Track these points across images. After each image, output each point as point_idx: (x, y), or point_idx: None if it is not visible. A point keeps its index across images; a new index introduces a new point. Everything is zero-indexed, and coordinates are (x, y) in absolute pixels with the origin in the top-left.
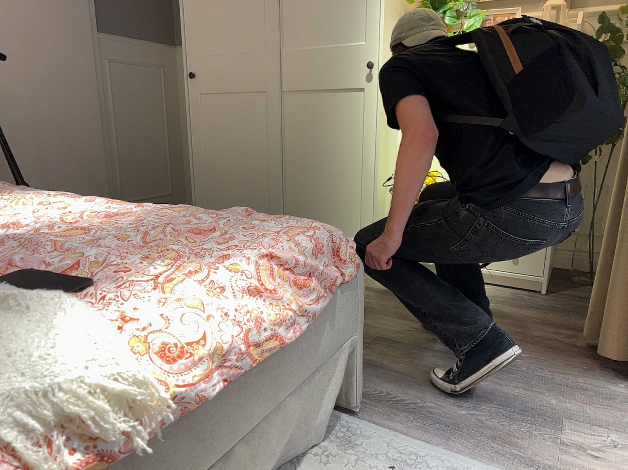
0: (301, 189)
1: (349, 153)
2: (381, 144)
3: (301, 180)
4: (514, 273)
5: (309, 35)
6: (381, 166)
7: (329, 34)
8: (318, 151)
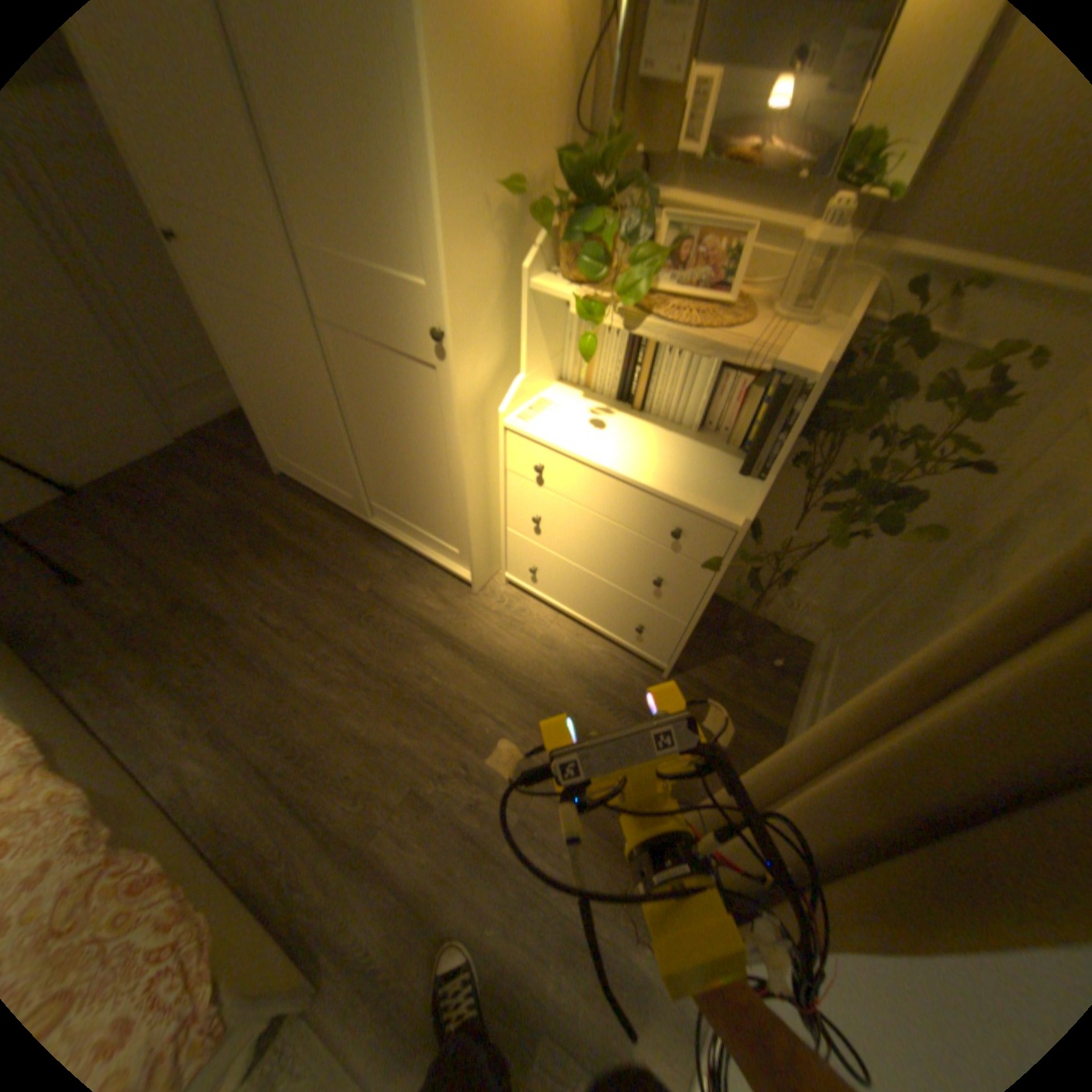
0: (379, 467)
1: (431, 450)
2: (471, 460)
3: (377, 456)
4: (636, 647)
5: (331, 226)
6: (473, 486)
7: (363, 236)
8: (390, 430)
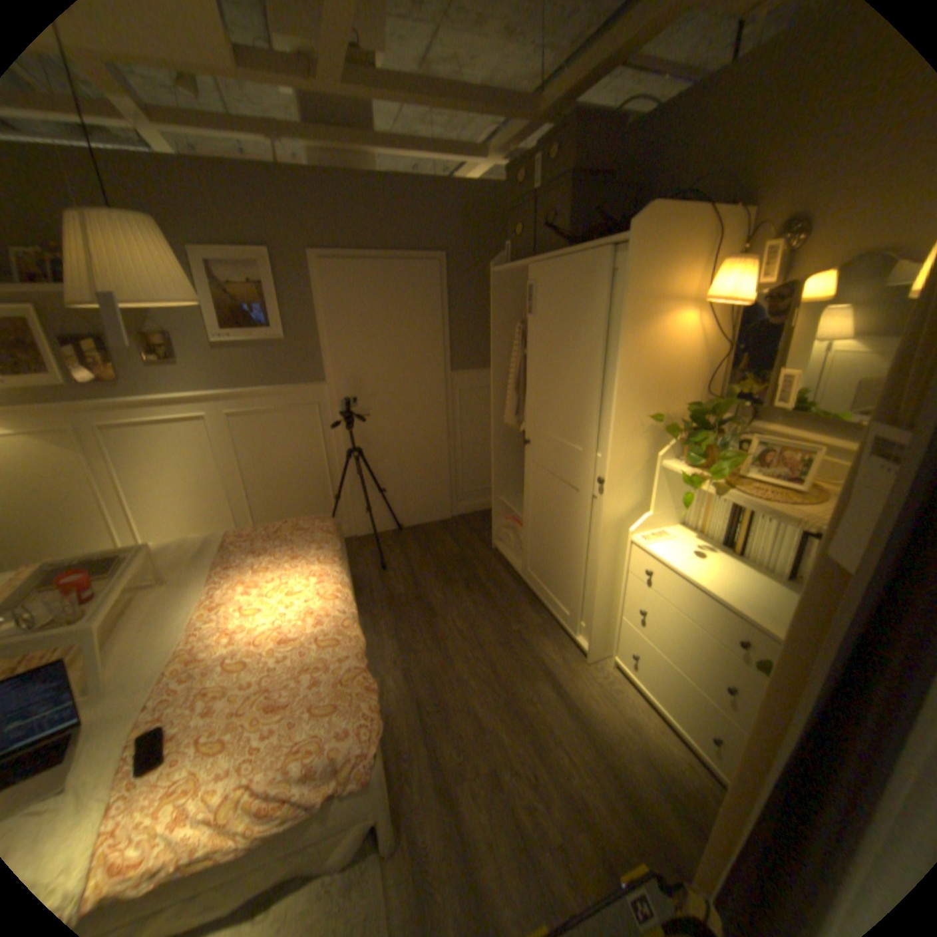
0: (551, 553)
1: (583, 547)
2: (606, 556)
3: (551, 545)
4: (716, 766)
5: (564, 426)
6: (603, 575)
7: (577, 432)
8: (564, 530)
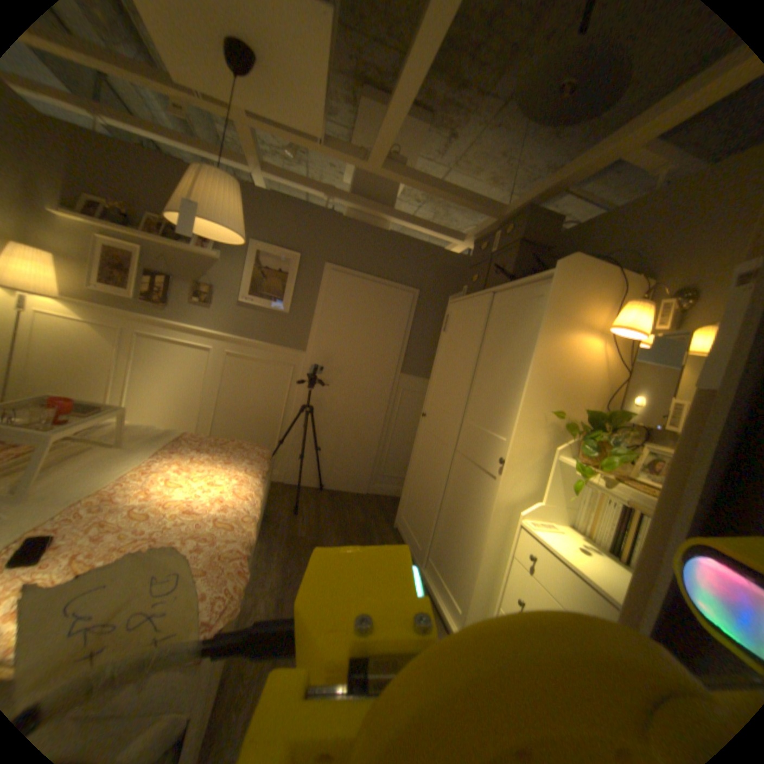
0: (444, 532)
1: (474, 526)
2: (493, 535)
3: (446, 525)
4: None
5: (479, 416)
6: (488, 555)
7: (489, 420)
8: (460, 510)
